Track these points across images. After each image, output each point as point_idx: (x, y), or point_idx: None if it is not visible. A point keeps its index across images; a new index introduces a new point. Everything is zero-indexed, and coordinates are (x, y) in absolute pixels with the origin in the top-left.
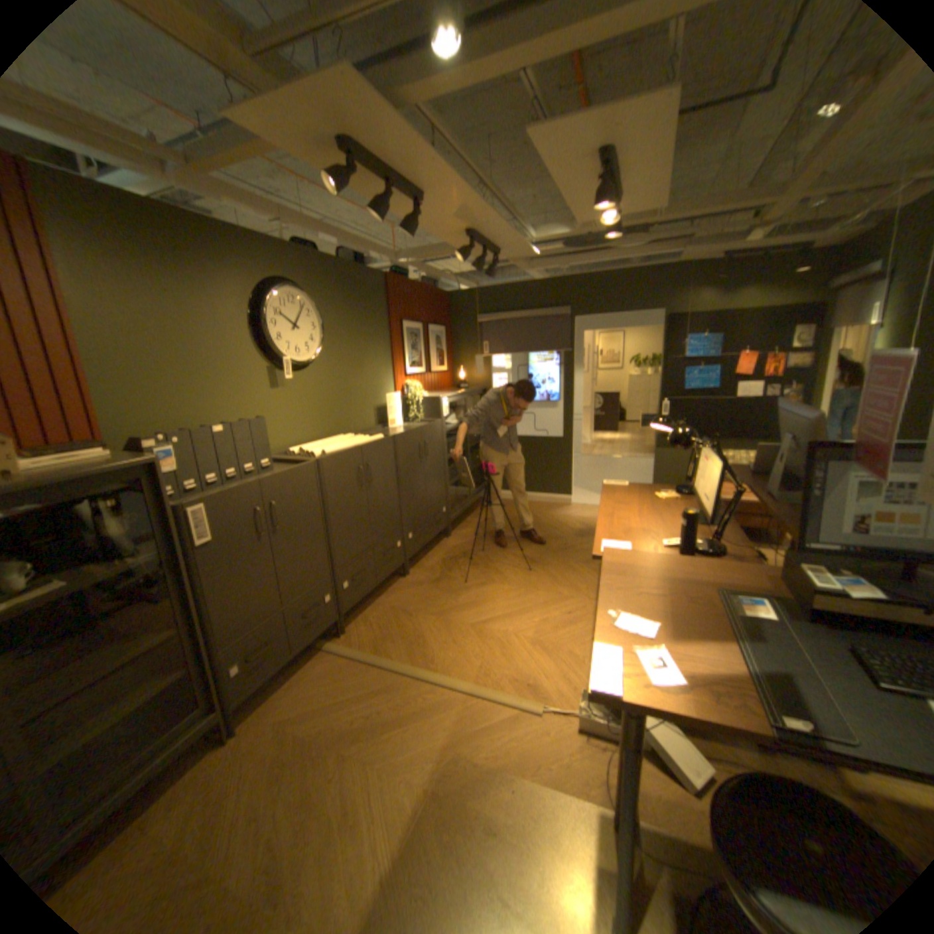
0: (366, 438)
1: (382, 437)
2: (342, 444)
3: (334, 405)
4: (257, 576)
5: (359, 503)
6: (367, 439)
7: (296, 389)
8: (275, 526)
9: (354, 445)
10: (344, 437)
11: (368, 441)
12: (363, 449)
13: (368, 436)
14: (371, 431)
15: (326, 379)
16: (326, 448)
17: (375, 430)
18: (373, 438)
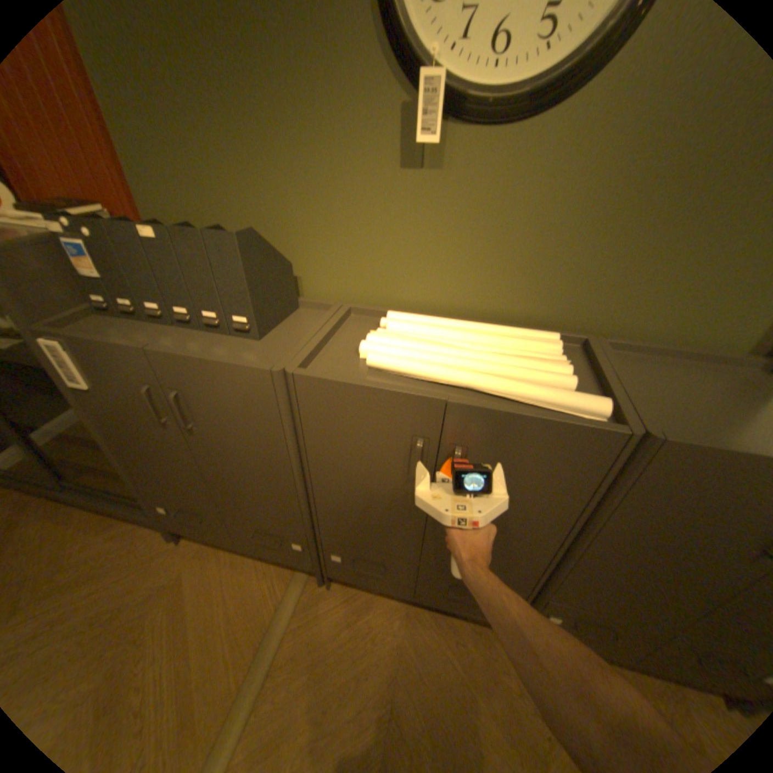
0: (559, 379)
1: (603, 409)
2: (455, 361)
3: (598, 250)
4: (171, 458)
5: (398, 494)
6: (532, 388)
7: (474, 179)
8: (190, 425)
9: (464, 381)
10: (529, 341)
11: (531, 394)
12: (451, 408)
13: (575, 378)
14: (700, 359)
15: (608, 161)
16: (394, 350)
17: (719, 363)
18: (562, 396)
